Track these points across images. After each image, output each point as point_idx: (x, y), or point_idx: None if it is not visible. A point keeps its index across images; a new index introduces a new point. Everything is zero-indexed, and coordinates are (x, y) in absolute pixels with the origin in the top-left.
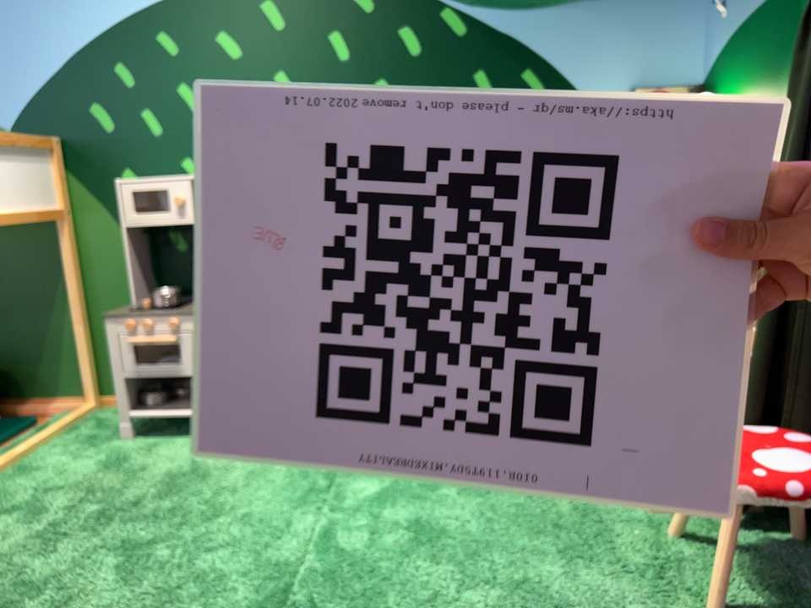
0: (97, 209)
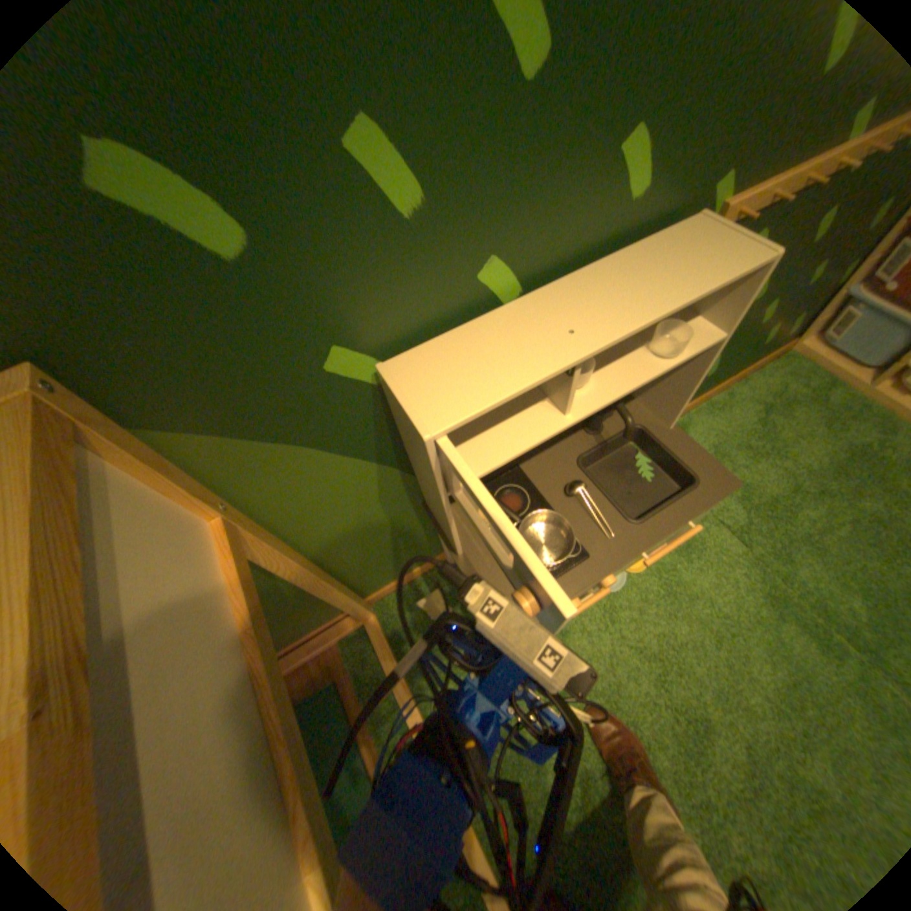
0: (287, 451)
